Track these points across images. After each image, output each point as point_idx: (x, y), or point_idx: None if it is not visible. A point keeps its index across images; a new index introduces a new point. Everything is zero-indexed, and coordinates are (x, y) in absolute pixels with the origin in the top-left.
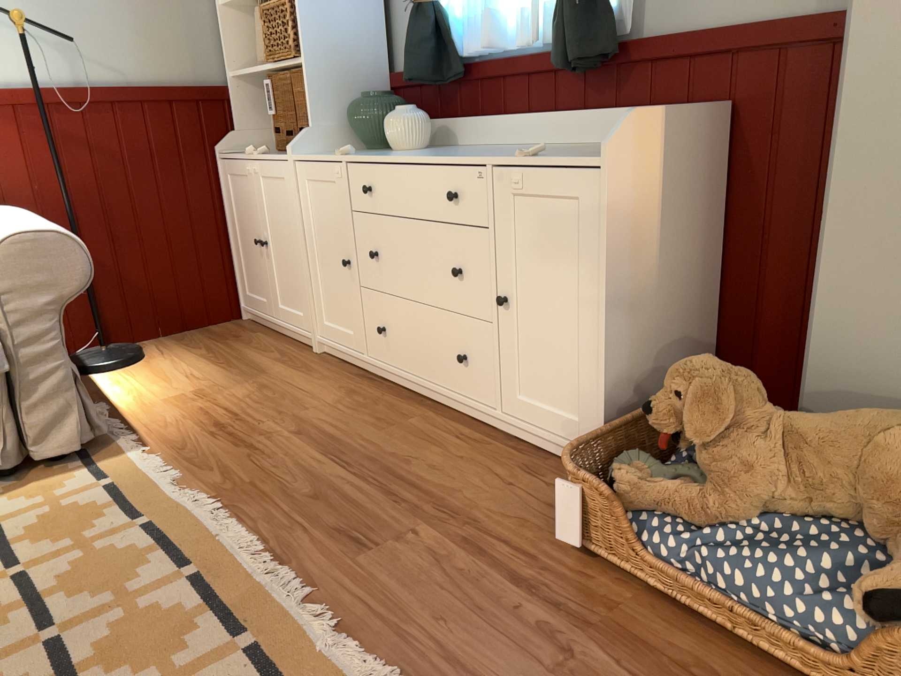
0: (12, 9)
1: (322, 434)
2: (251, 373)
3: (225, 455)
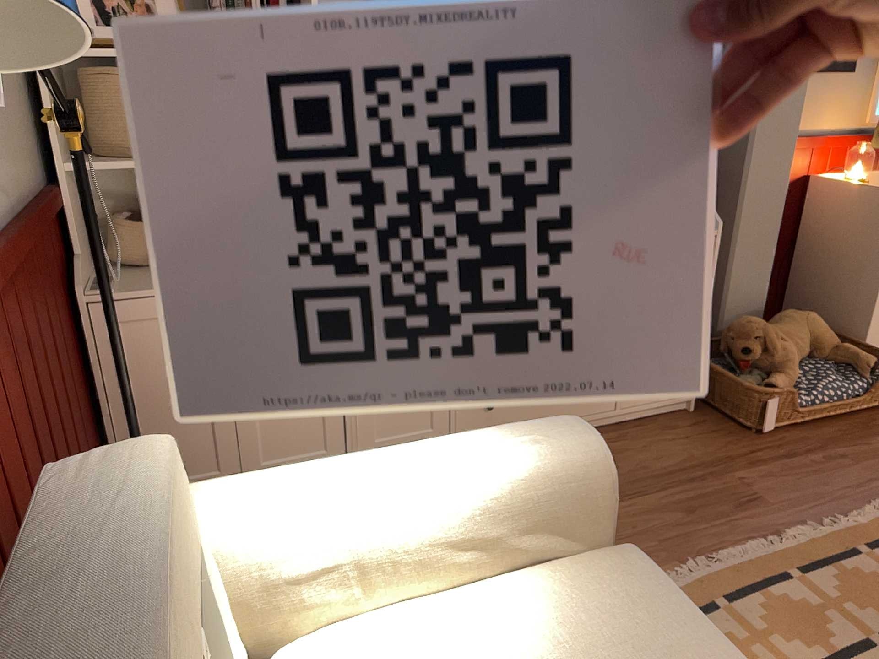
0: None
1: None
2: None
3: None
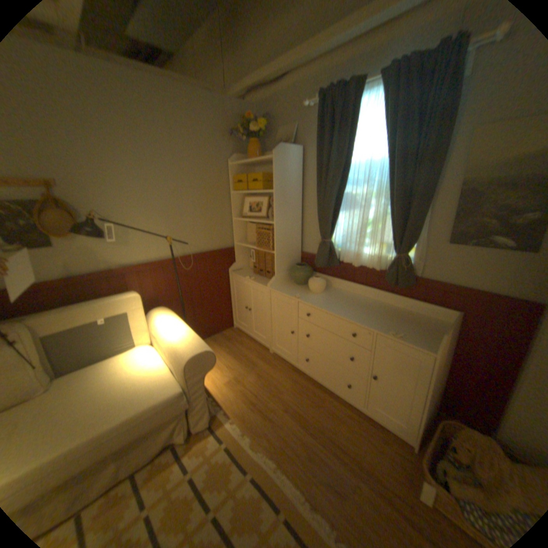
0: (162, 229)
1: (295, 412)
2: (251, 366)
3: (262, 426)
